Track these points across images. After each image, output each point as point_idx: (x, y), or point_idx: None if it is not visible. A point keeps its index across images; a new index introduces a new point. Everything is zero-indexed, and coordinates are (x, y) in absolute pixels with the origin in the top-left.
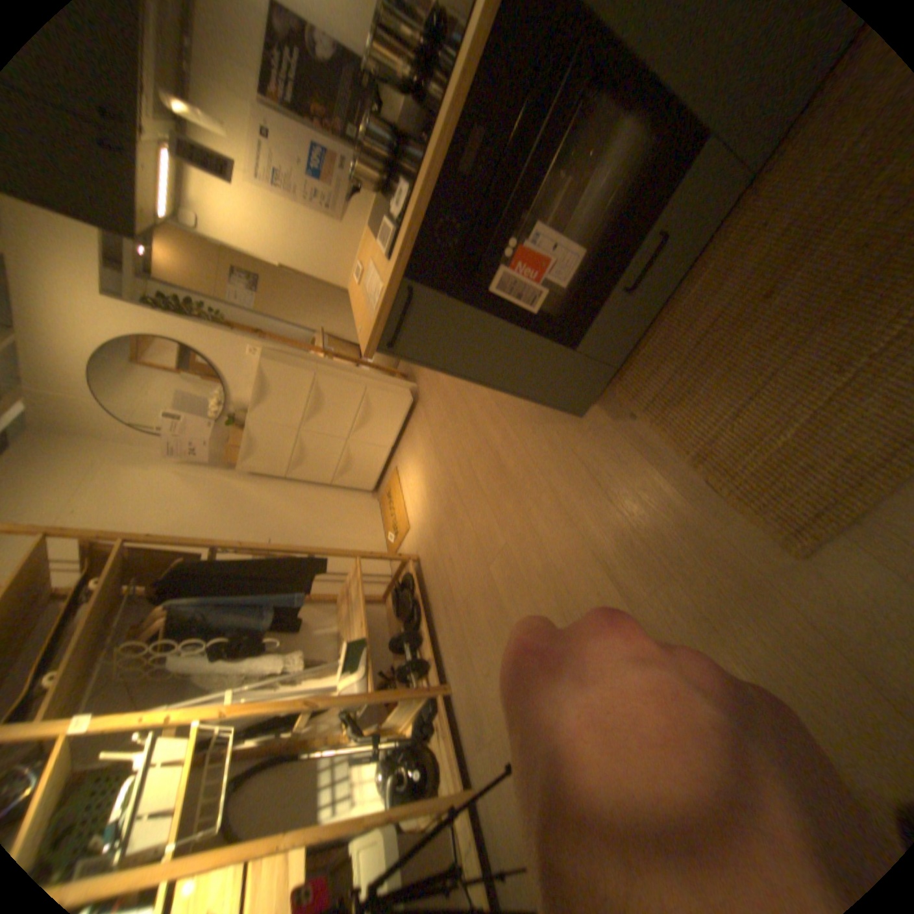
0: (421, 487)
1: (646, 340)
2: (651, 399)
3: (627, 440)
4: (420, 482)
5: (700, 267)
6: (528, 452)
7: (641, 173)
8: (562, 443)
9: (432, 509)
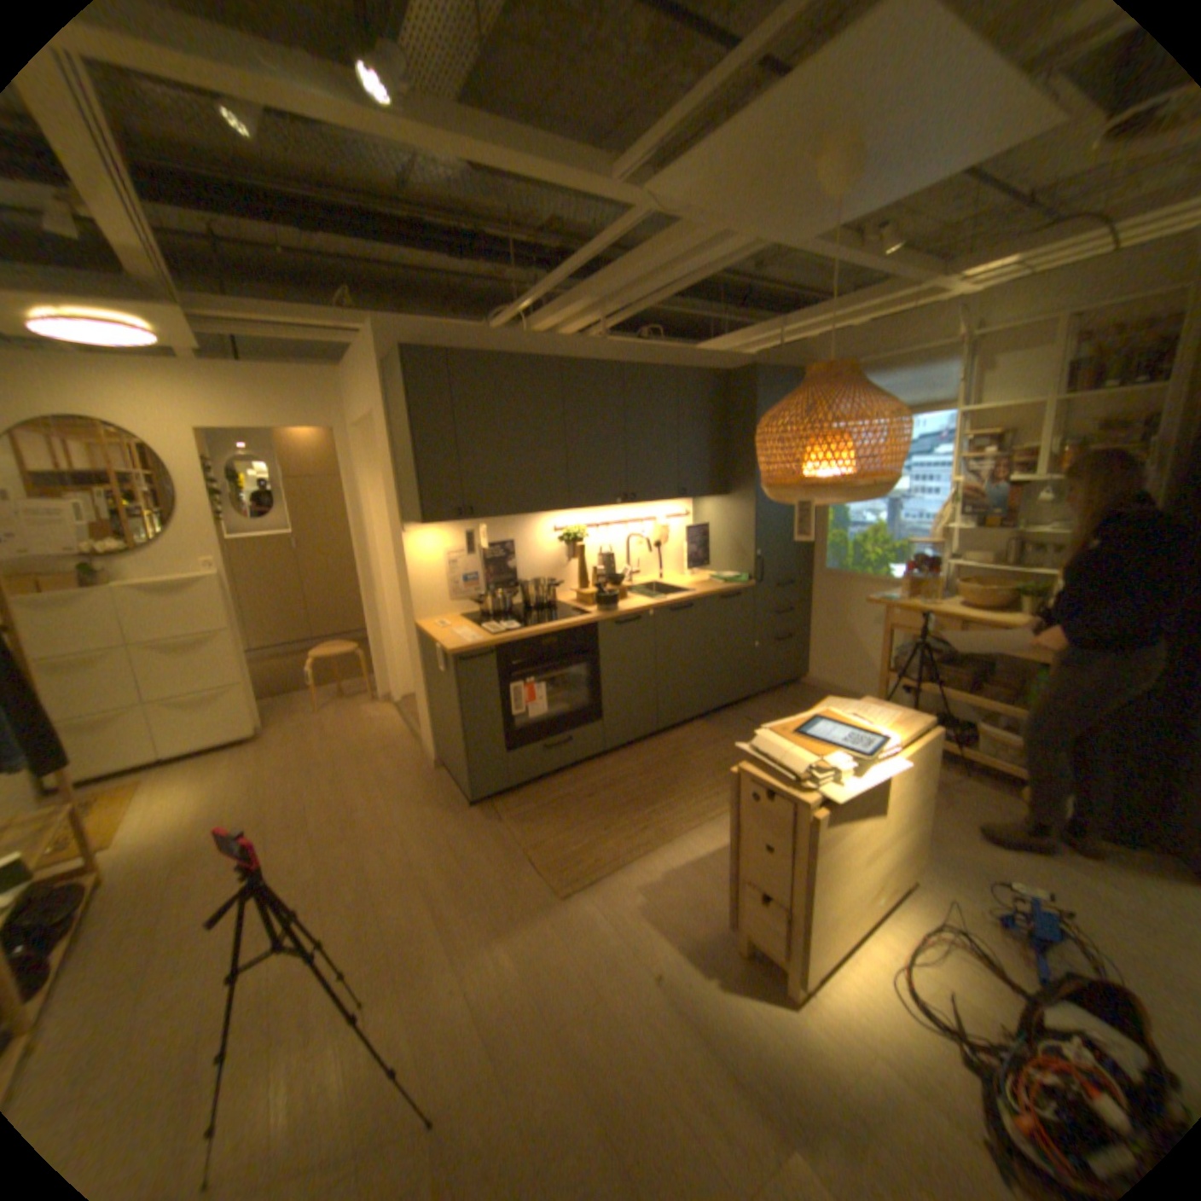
0: (187, 817)
1: (526, 791)
2: (516, 818)
3: (488, 834)
4: (190, 811)
5: (567, 775)
6: (393, 822)
7: (574, 712)
8: (433, 824)
9: (192, 840)
